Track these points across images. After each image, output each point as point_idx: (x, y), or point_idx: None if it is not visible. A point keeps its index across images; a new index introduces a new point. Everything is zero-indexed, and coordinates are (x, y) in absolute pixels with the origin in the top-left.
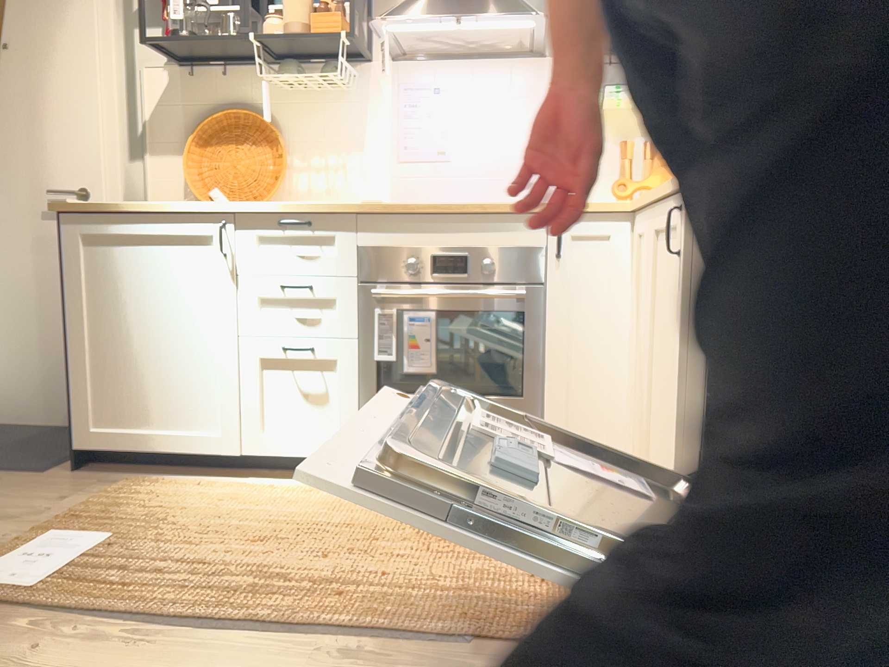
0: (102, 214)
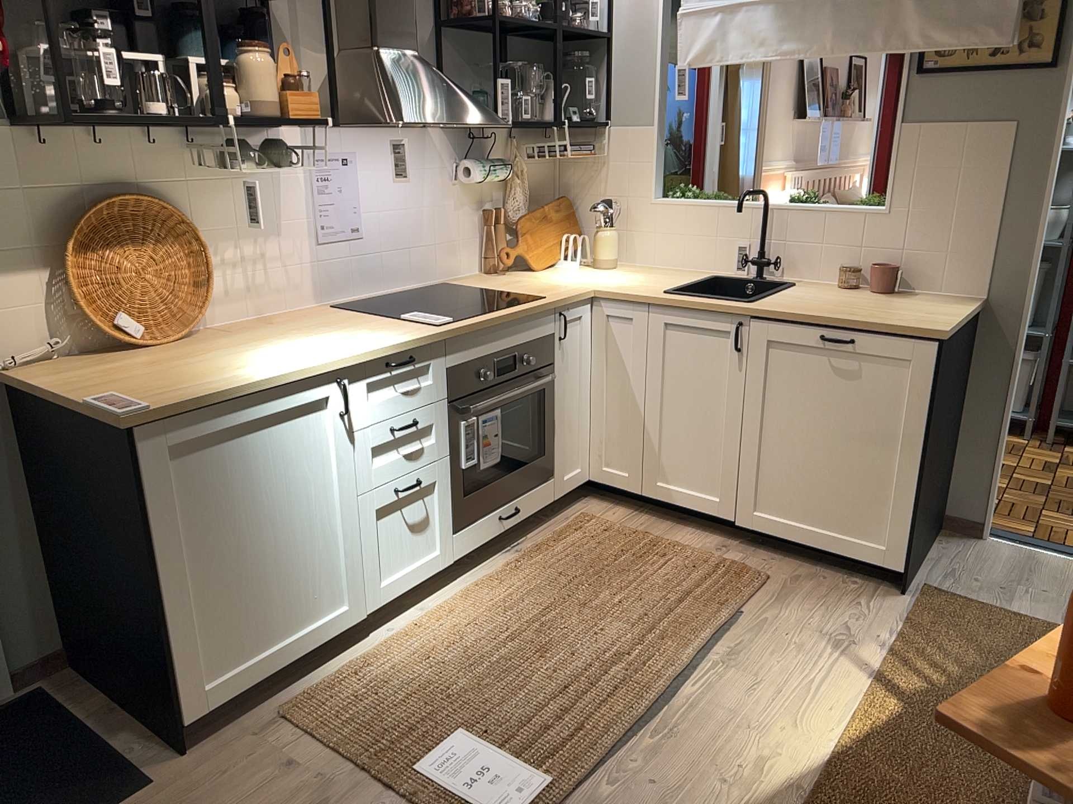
0: (199, 410)
